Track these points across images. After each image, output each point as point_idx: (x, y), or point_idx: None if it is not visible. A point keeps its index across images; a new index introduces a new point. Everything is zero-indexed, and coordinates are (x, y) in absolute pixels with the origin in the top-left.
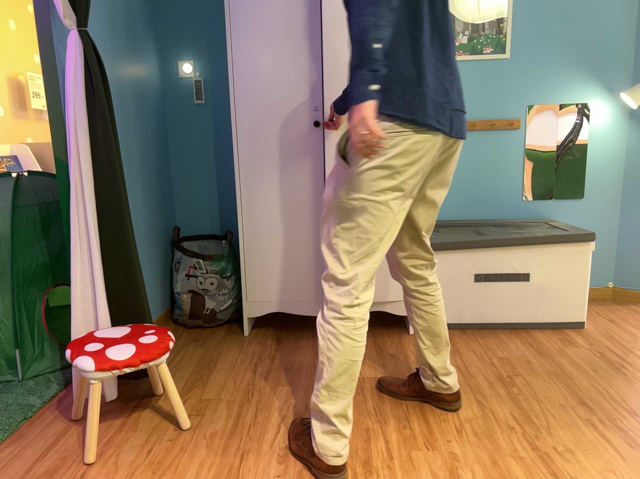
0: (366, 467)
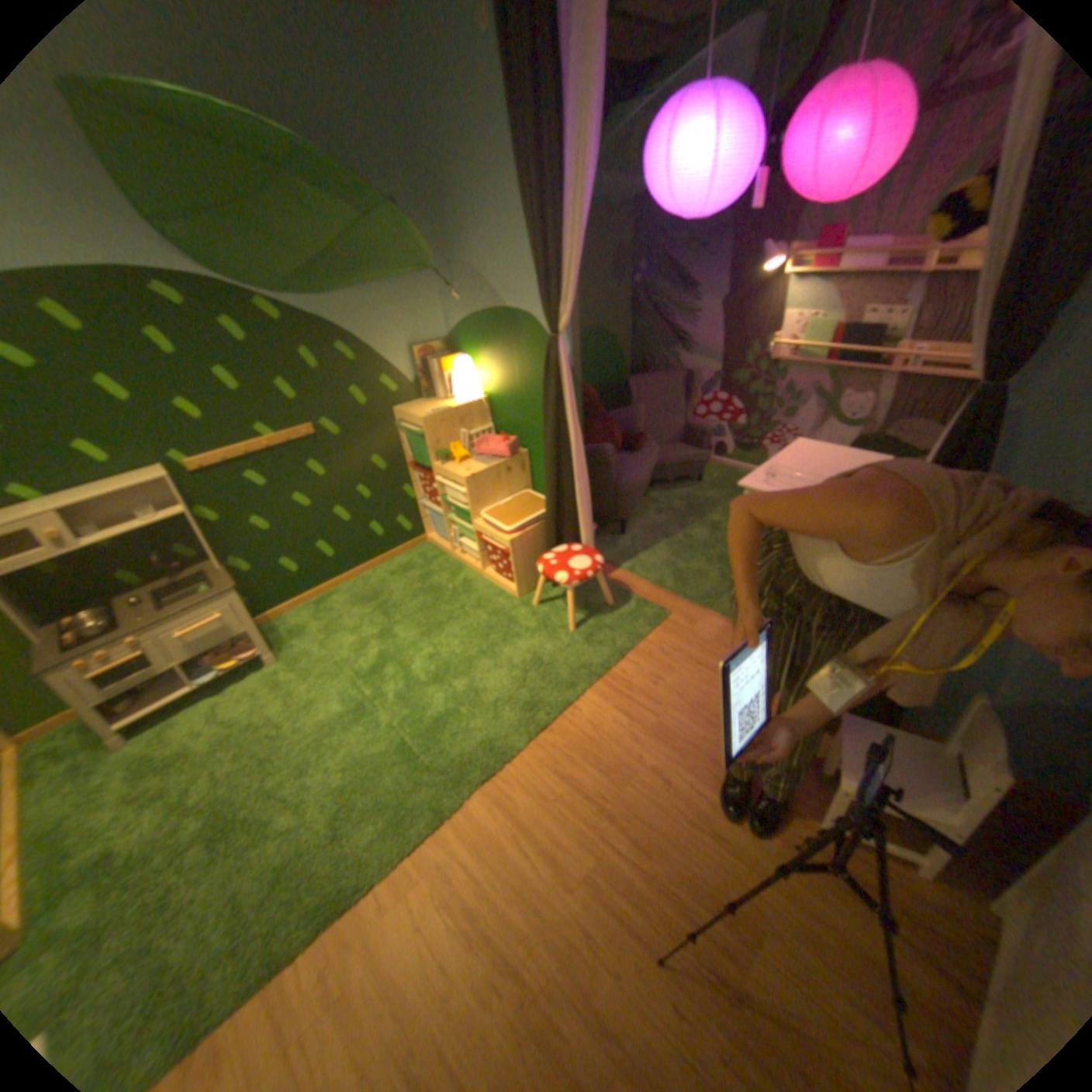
0: (606, 823)
